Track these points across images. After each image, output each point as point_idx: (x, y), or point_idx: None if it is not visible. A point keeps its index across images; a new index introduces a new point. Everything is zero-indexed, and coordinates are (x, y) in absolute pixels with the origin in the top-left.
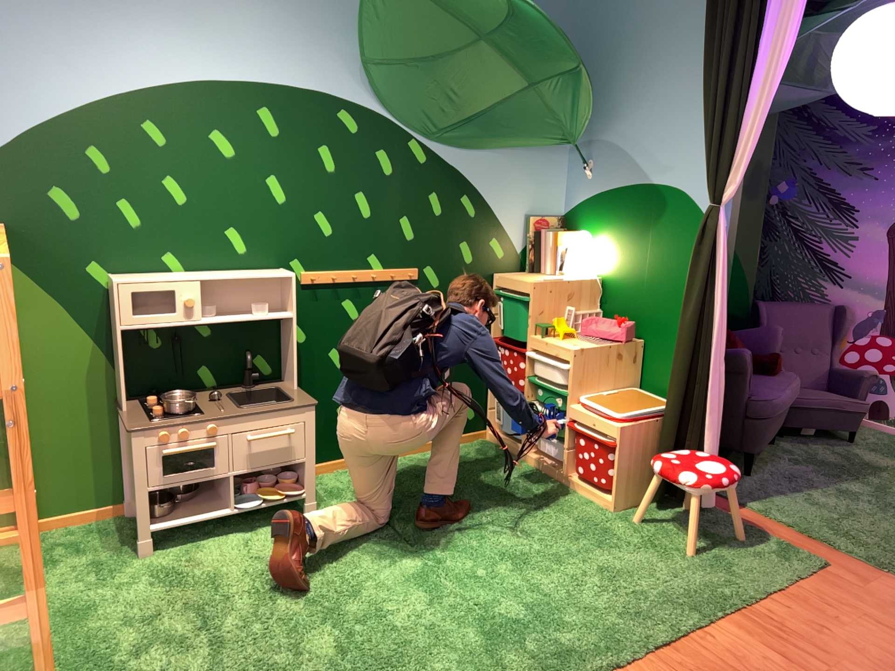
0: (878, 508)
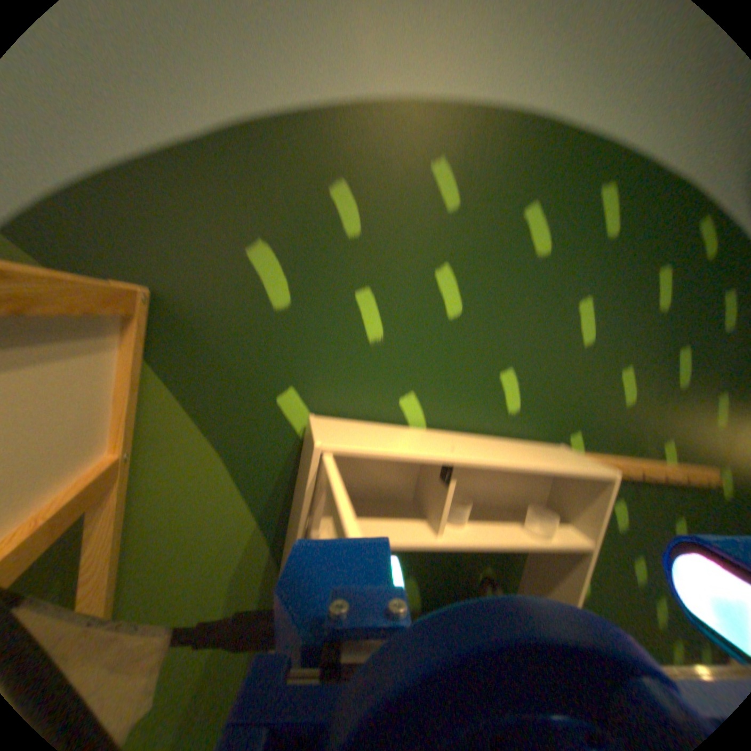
0: None
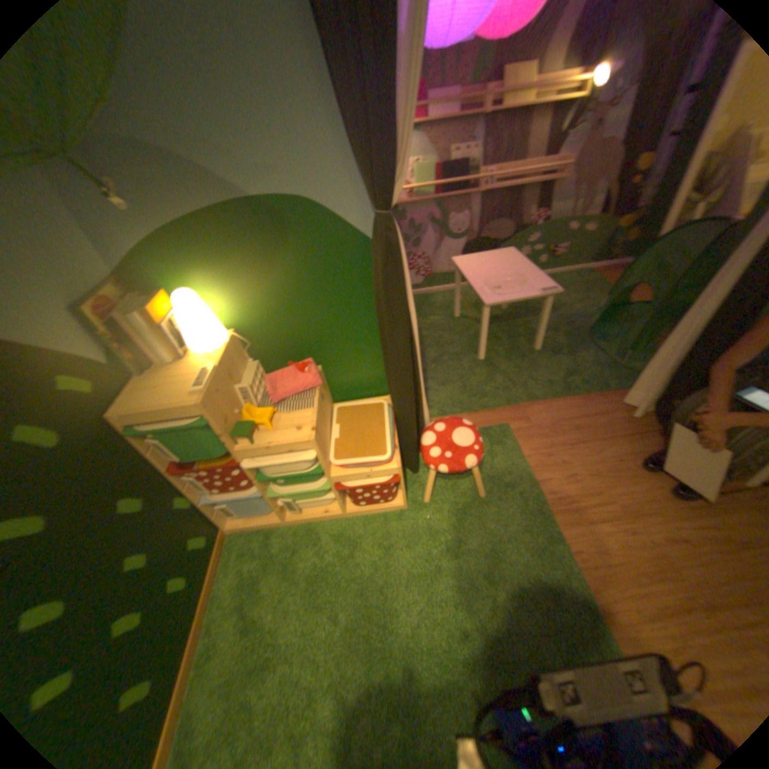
0: (463, 359)
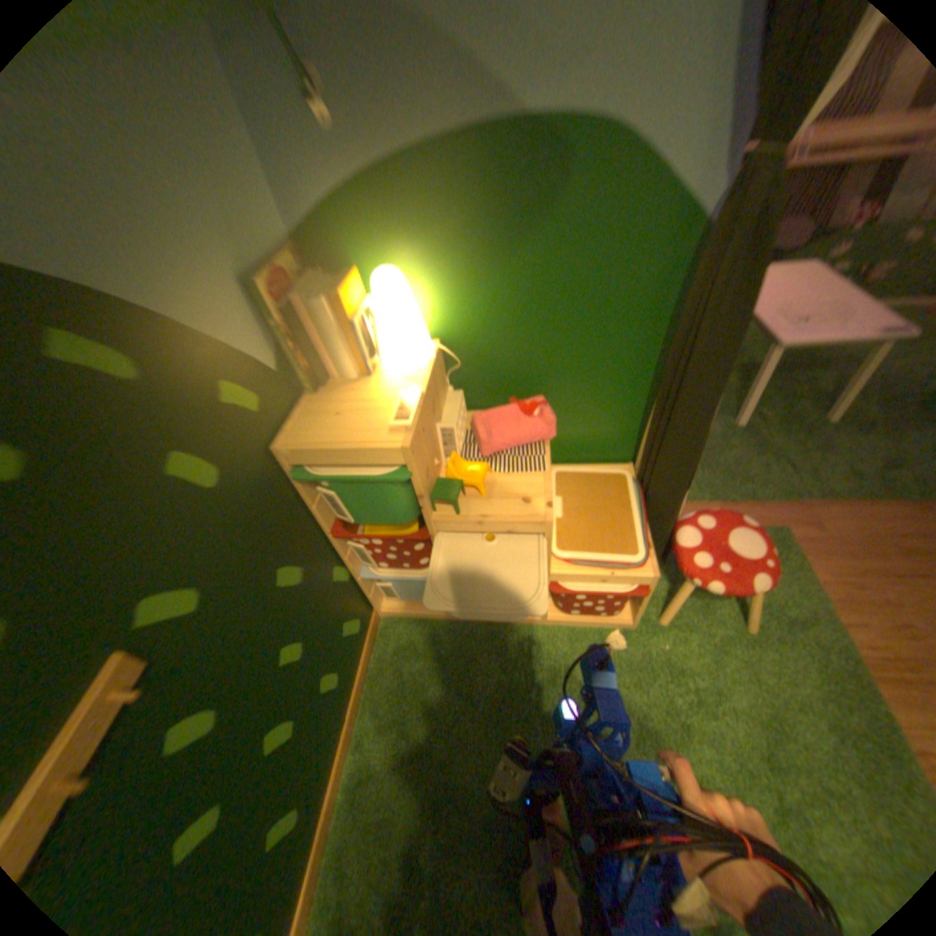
0: None
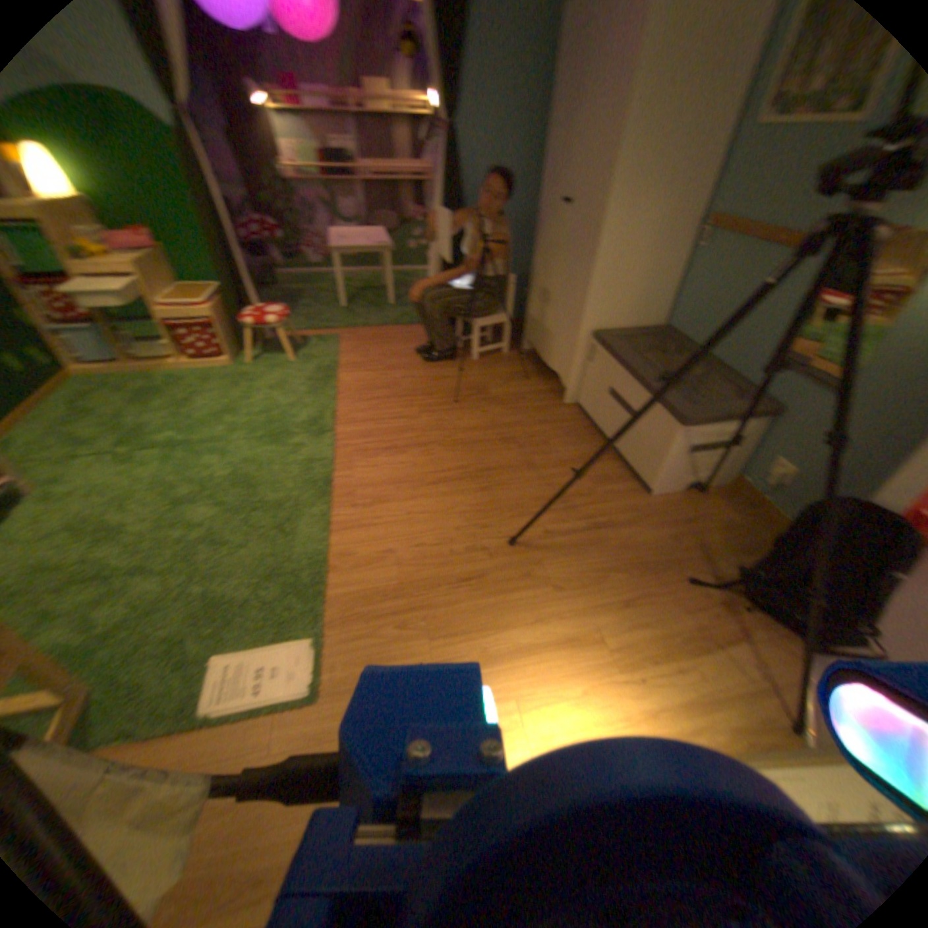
0: (324, 306)
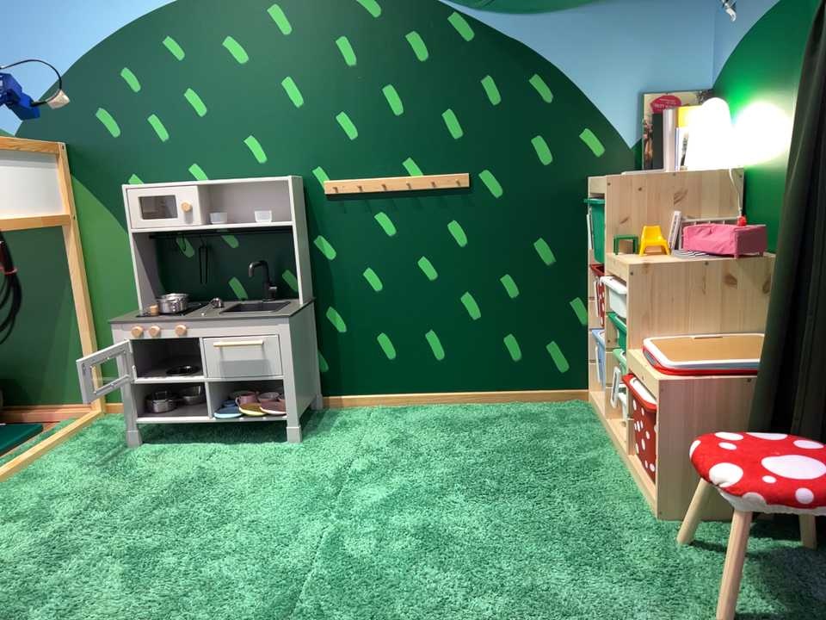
0: None
